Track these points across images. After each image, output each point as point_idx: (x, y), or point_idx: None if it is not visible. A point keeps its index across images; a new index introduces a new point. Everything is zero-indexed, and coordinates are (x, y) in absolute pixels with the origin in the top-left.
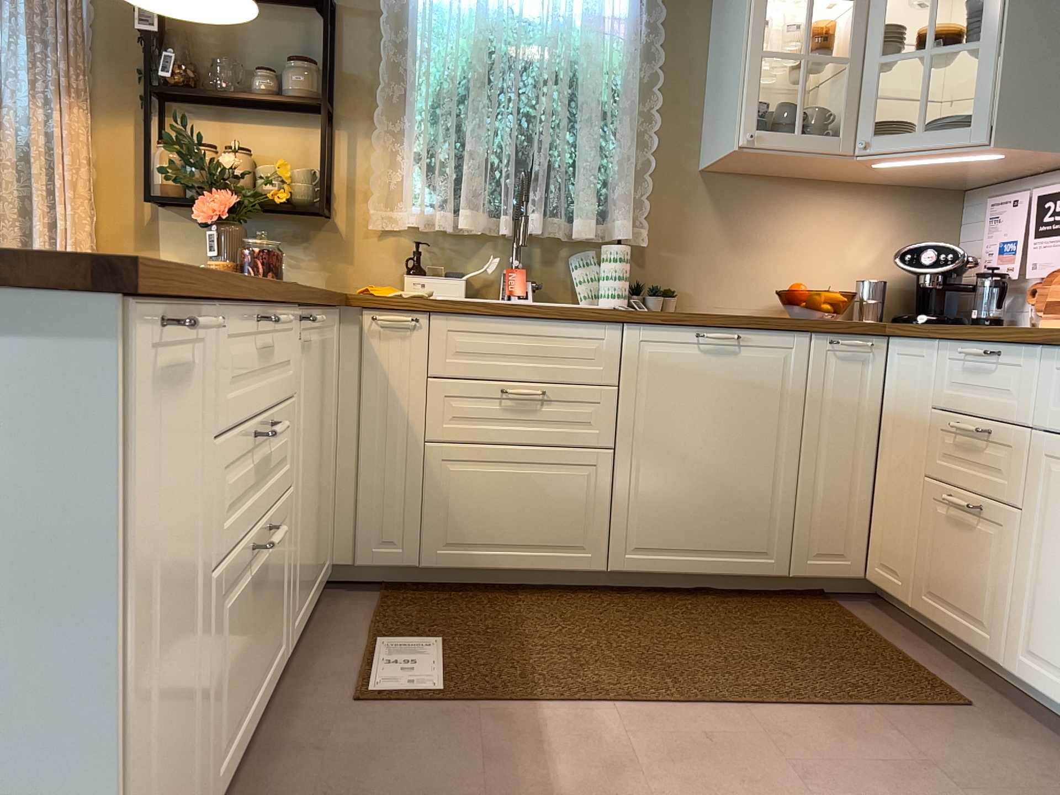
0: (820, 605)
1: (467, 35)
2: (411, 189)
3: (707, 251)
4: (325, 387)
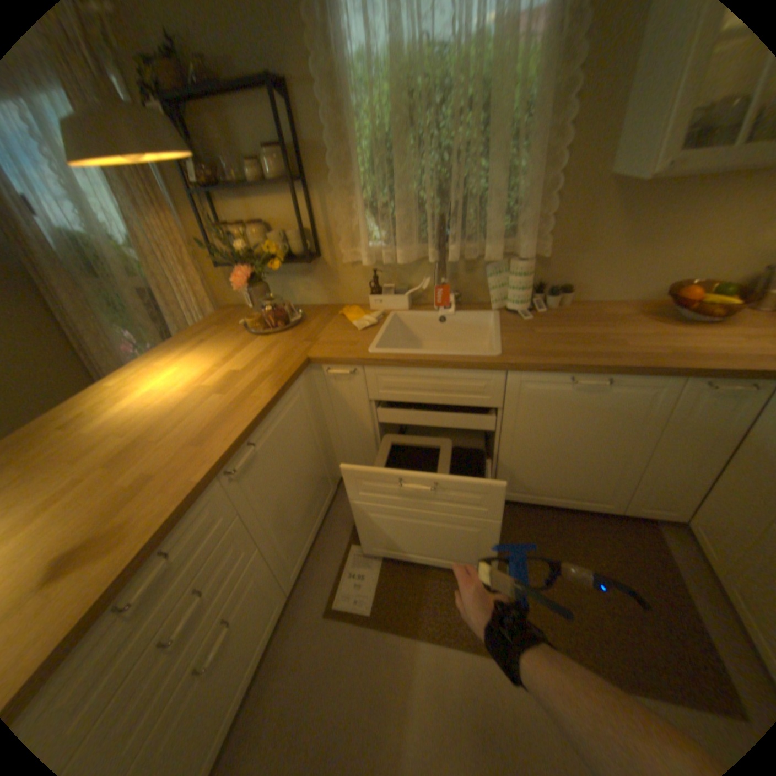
0: (643, 532)
1: (387, 80)
2: (364, 234)
3: (606, 250)
4: (298, 433)
